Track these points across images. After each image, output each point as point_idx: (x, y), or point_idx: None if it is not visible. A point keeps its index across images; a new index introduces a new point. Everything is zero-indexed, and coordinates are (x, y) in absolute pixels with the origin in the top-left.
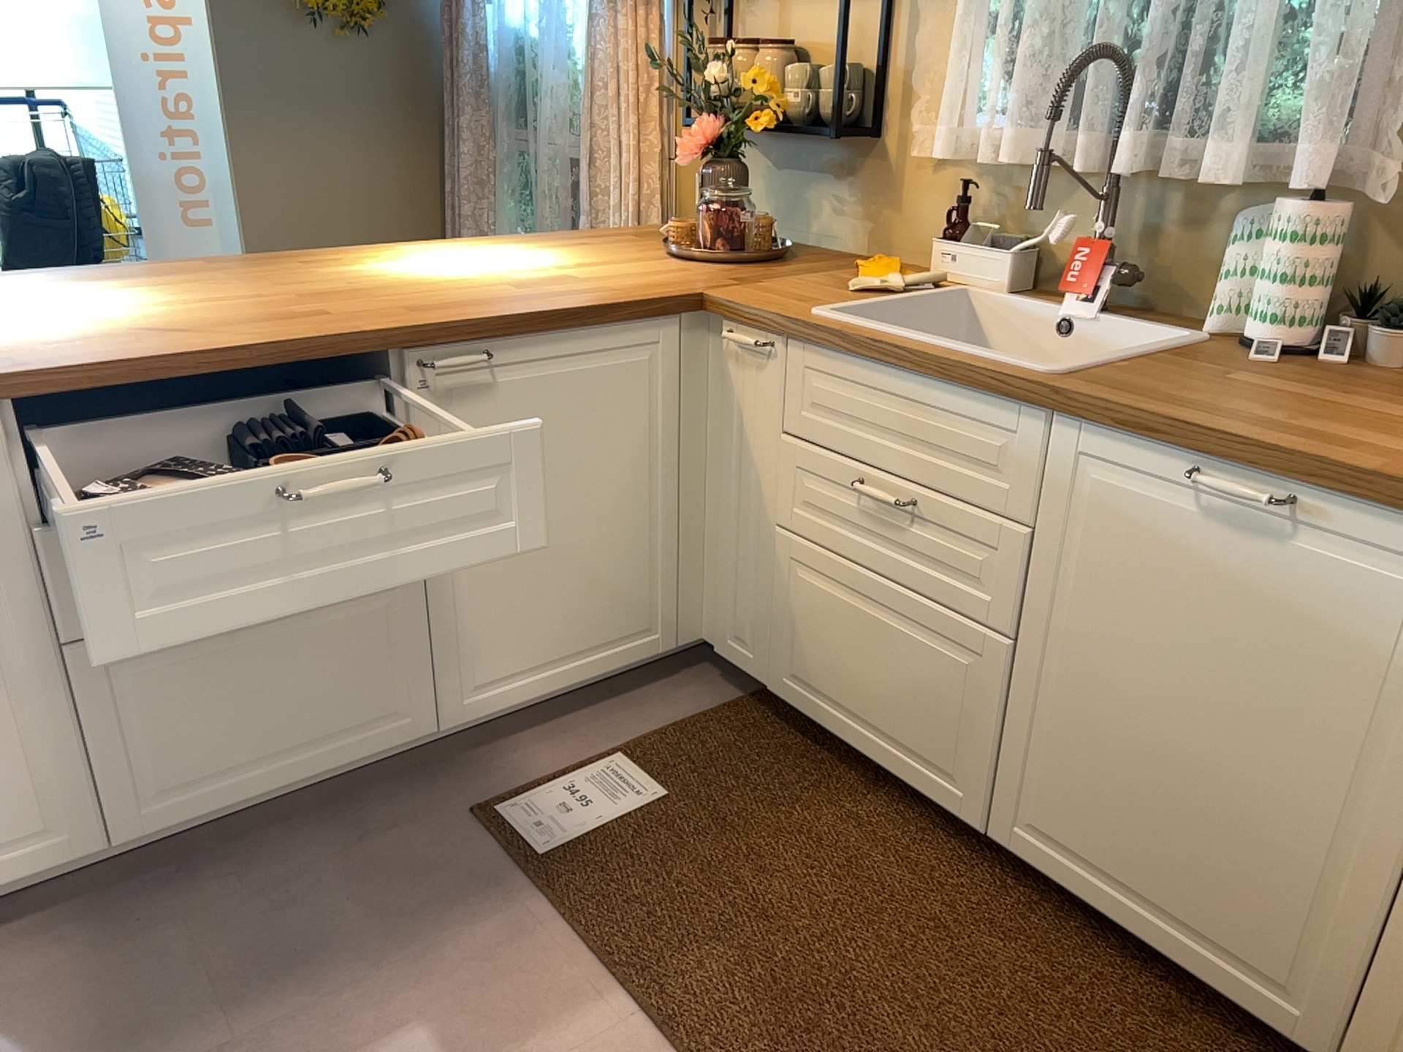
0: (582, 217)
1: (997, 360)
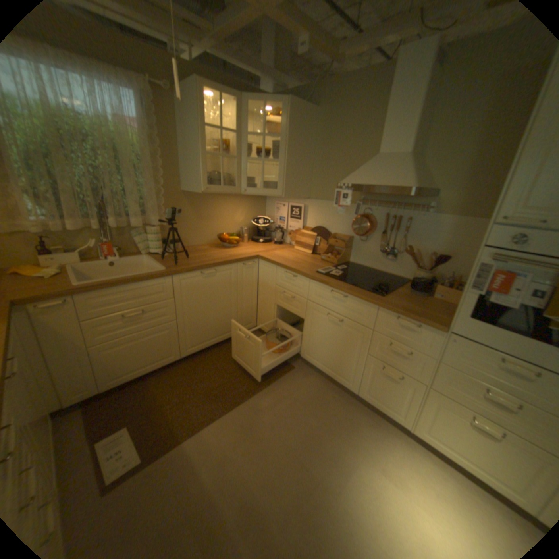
0: None
1: (151, 272)
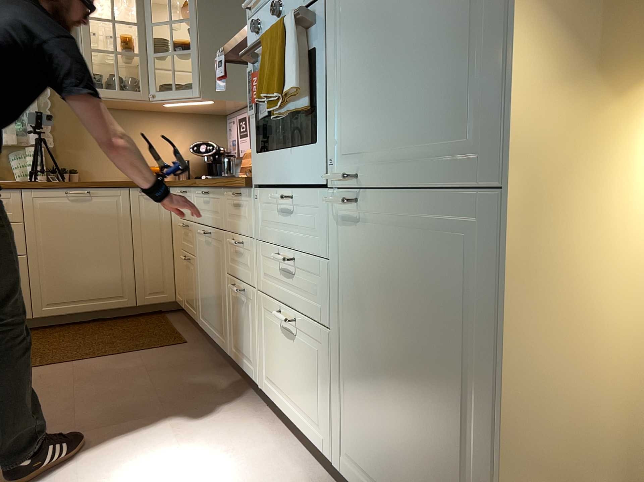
0: None
1: None
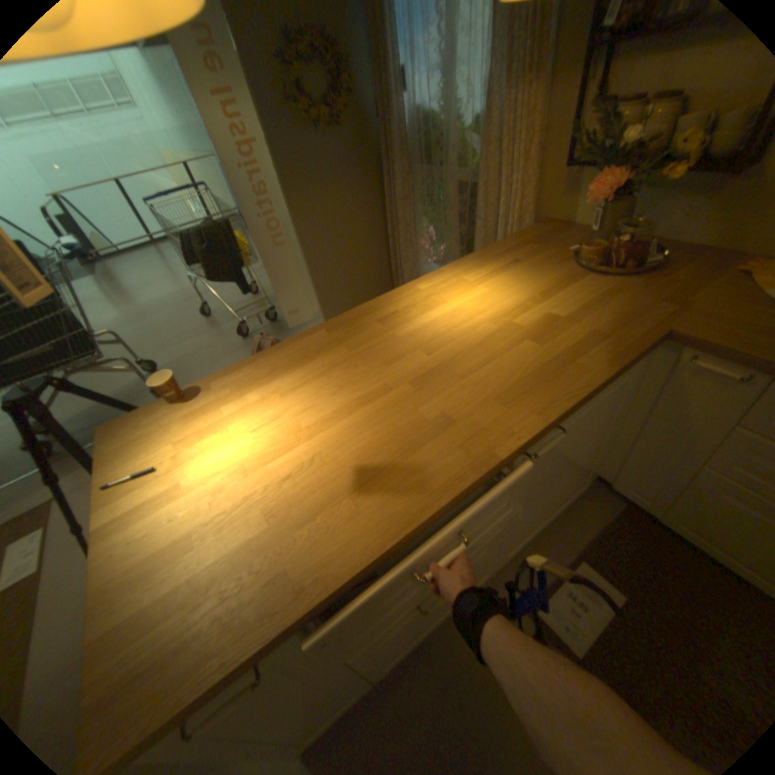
0: (478, 220)
1: None
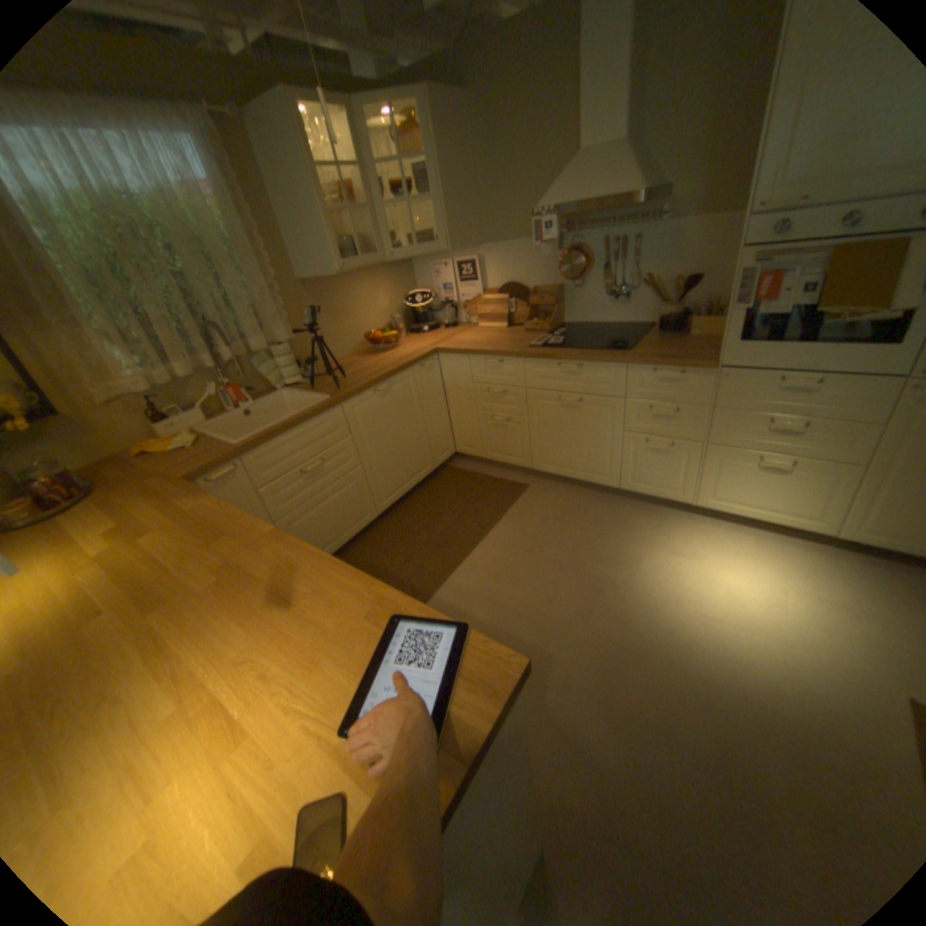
0: None
1: (315, 405)
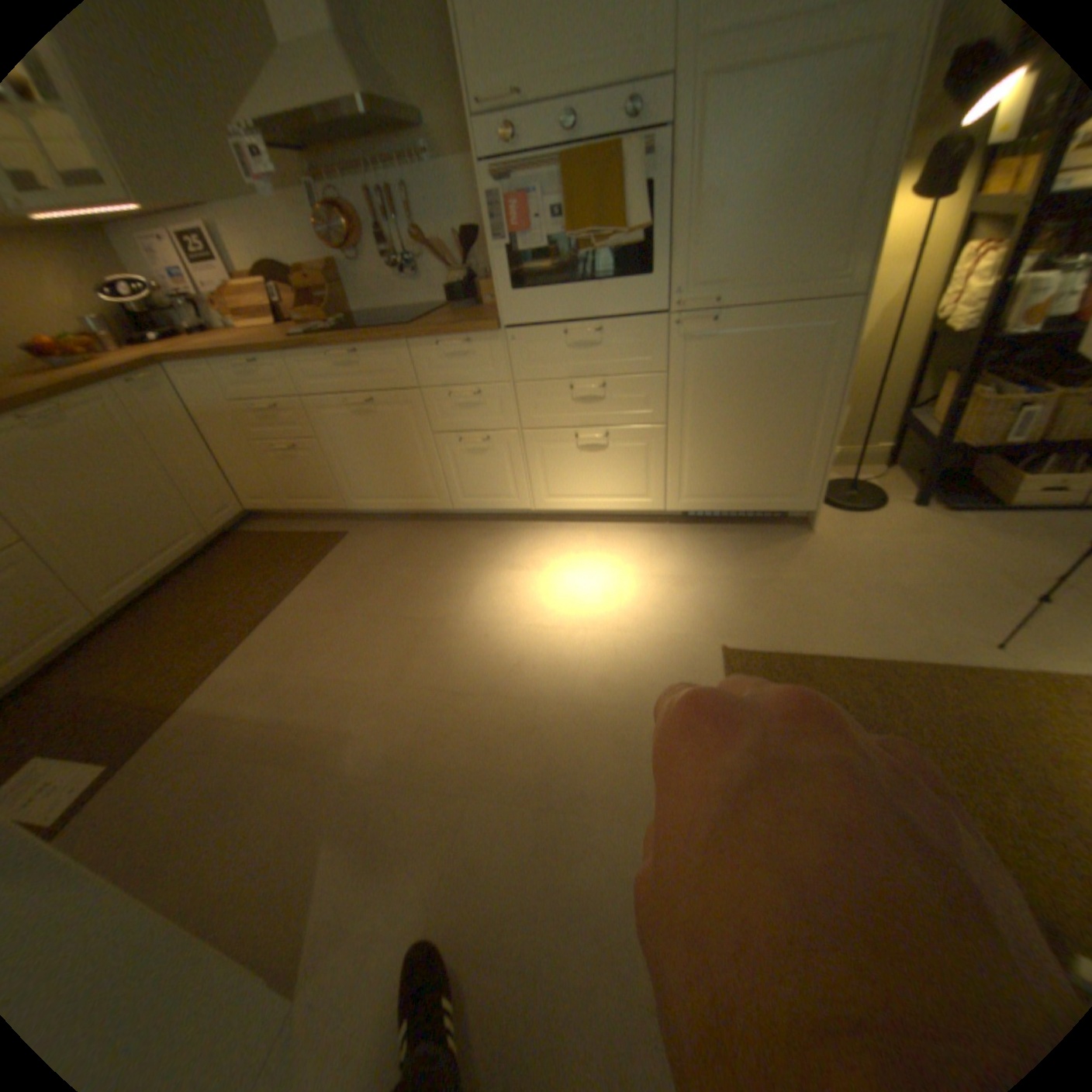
0: None
1: None
